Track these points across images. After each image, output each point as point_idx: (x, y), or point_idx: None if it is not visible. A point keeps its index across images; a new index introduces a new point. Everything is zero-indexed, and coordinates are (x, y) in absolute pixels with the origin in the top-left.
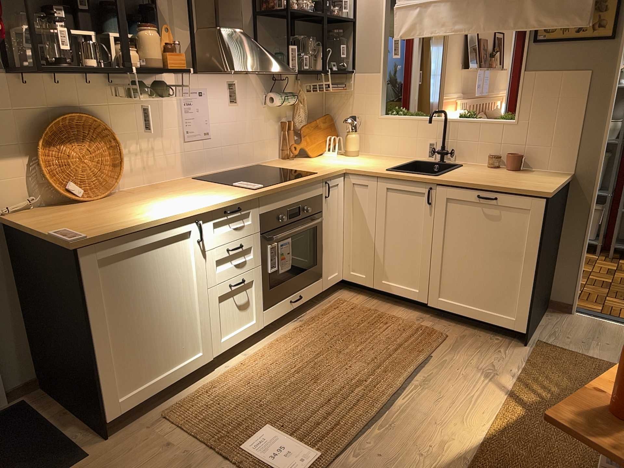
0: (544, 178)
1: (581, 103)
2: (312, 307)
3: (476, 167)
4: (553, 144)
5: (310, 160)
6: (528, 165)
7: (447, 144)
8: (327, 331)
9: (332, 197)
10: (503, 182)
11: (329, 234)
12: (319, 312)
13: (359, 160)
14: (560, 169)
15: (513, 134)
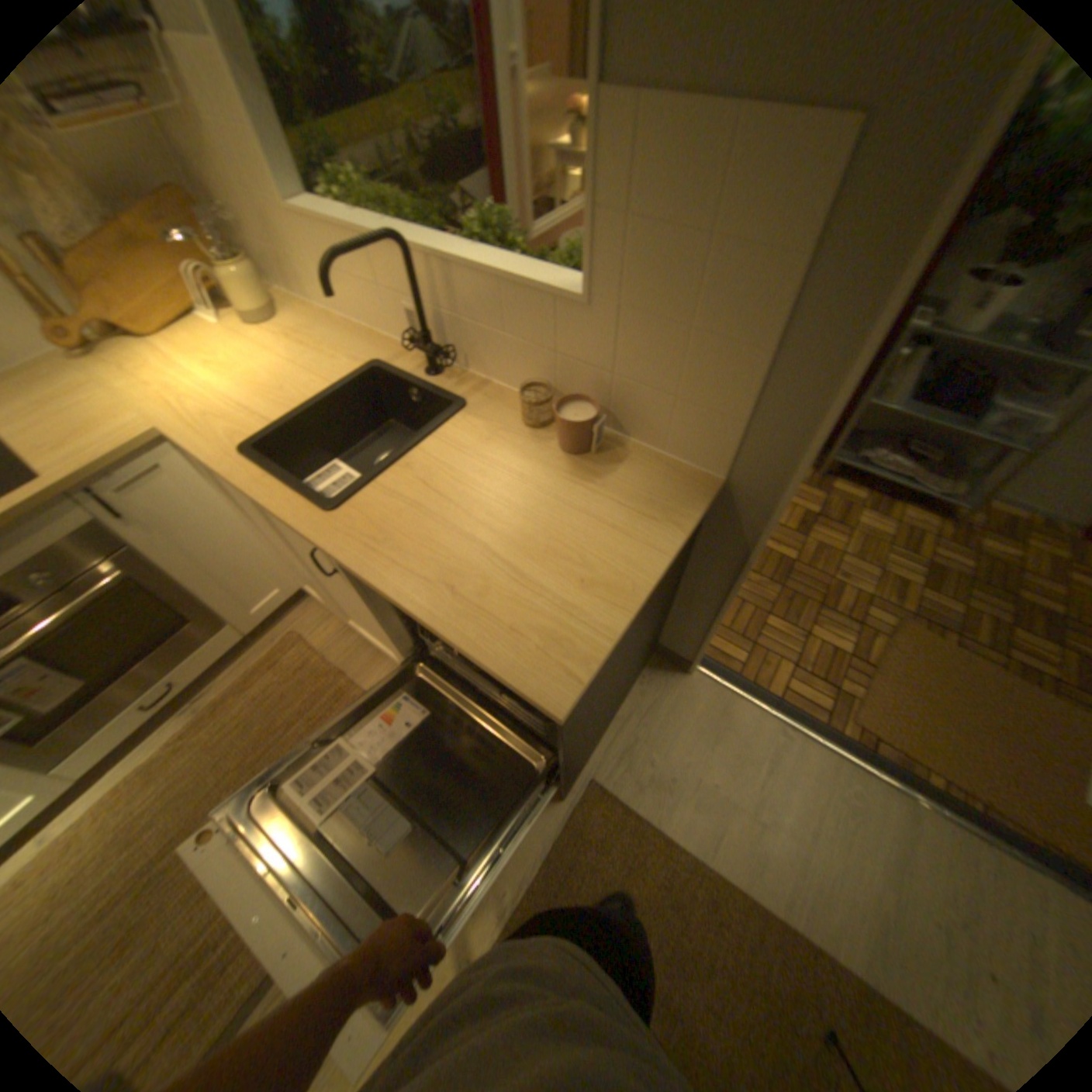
0: (617, 528)
1: (781, 281)
2: (229, 660)
3: (490, 421)
4: (677, 395)
5: (128, 353)
6: (618, 429)
7: (438, 324)
8: (216, 756)
9: (150, 500)
10: (476, 579)
11: (194, 561)
12: (233, 680)
13: (245, 351)
14: (691, 461)
15: (578, 336)
